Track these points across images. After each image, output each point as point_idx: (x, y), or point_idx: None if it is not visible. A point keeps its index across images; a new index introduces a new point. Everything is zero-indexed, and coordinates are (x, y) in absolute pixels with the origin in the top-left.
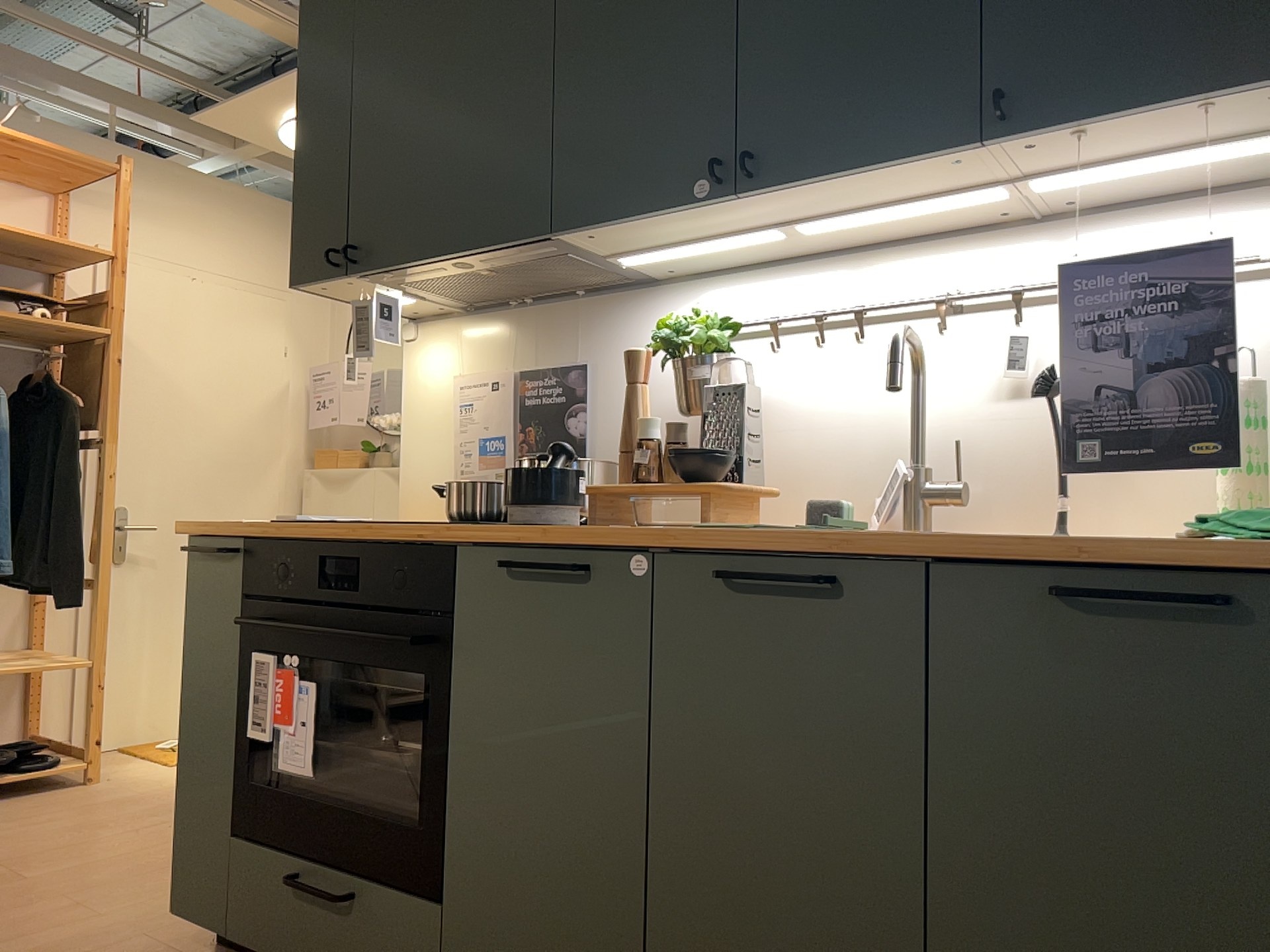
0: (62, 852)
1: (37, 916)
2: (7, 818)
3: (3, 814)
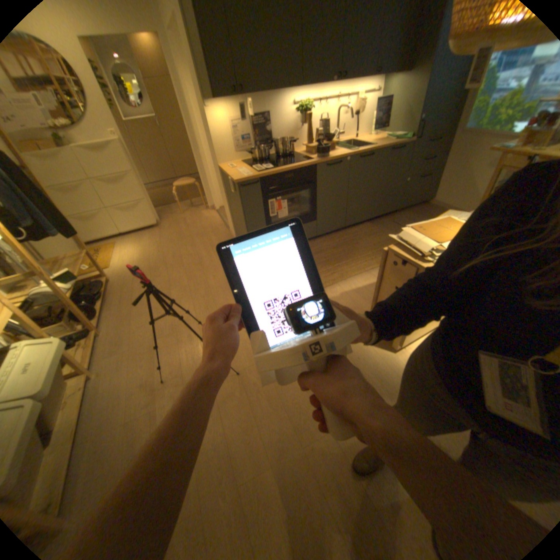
0: (172, 281)
1: (213, 281)
2: (127, 293)
3: (122, 294)
